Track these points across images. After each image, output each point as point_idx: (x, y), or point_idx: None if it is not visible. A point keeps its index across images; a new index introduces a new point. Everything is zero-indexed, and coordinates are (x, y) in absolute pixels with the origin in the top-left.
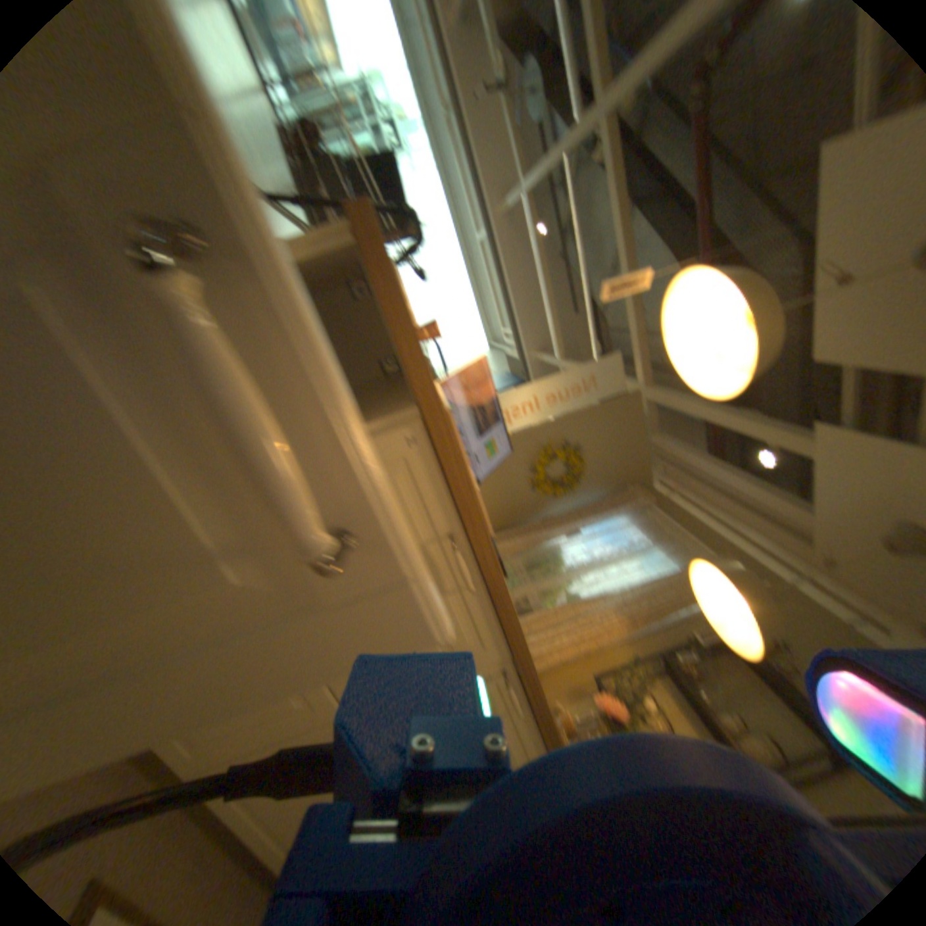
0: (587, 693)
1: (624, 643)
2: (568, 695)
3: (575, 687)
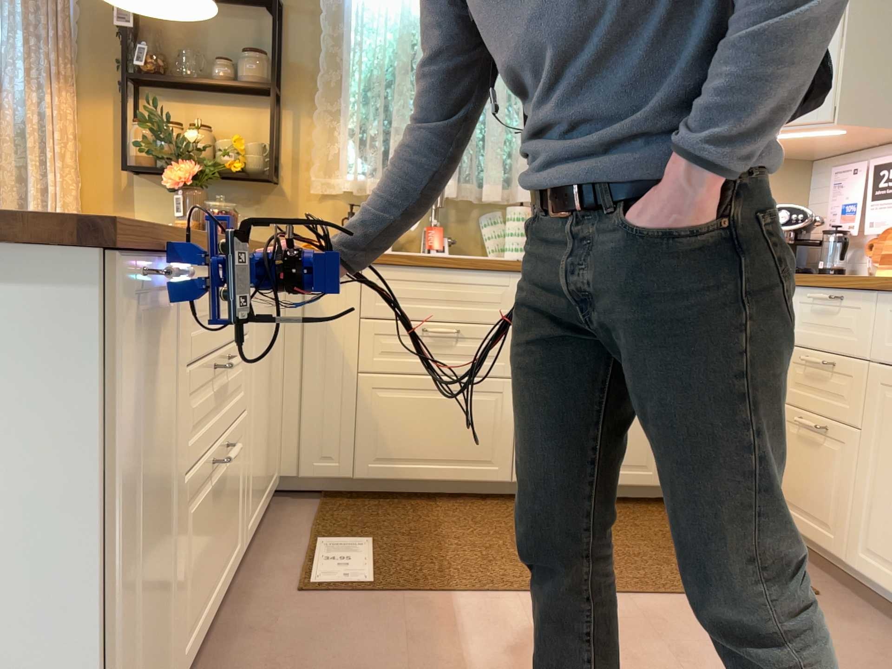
0: (121, 182)
1: (77, 105)
2: (115, 205)
3: (108, 193)
